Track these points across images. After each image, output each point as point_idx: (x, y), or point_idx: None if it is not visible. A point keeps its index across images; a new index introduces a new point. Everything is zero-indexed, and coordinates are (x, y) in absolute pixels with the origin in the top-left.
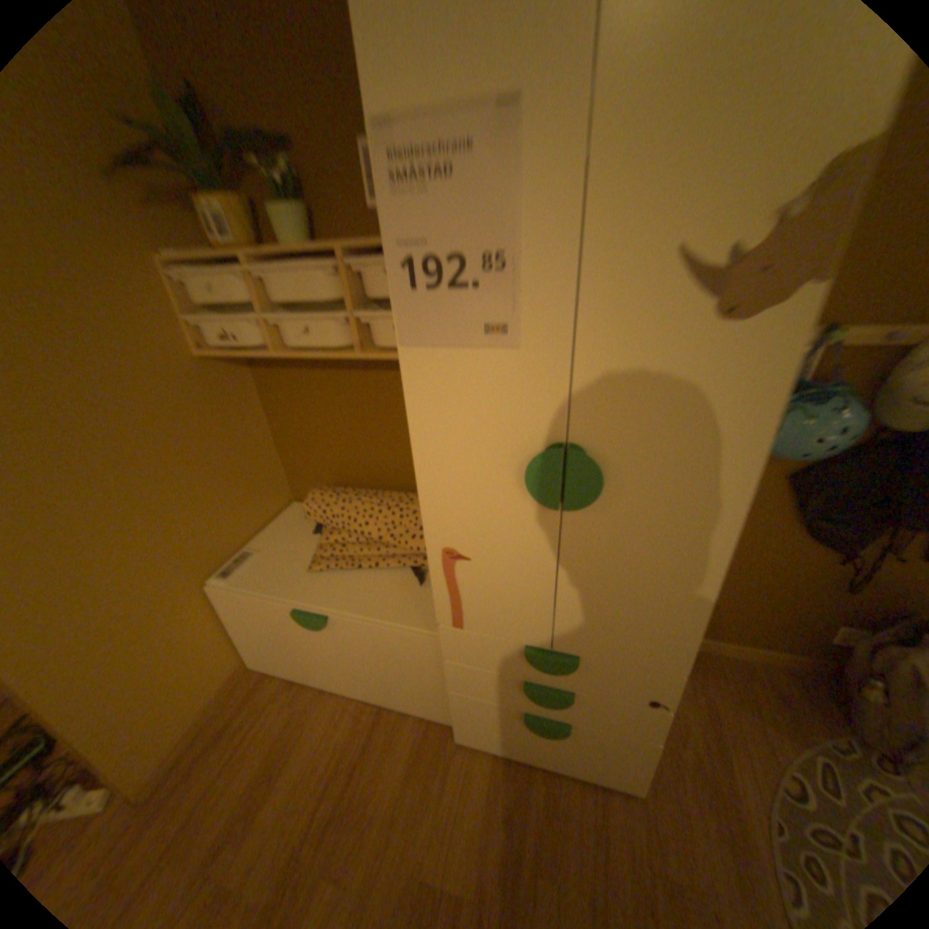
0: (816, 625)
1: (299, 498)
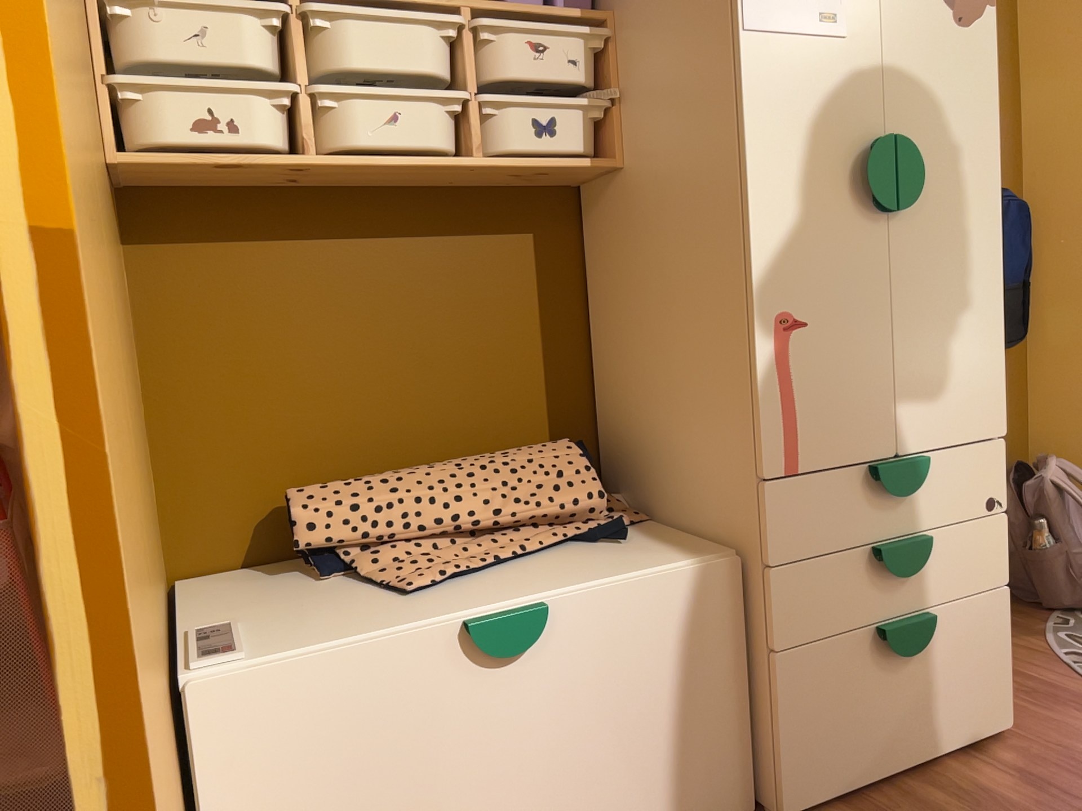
0: None
1: (190, 573)
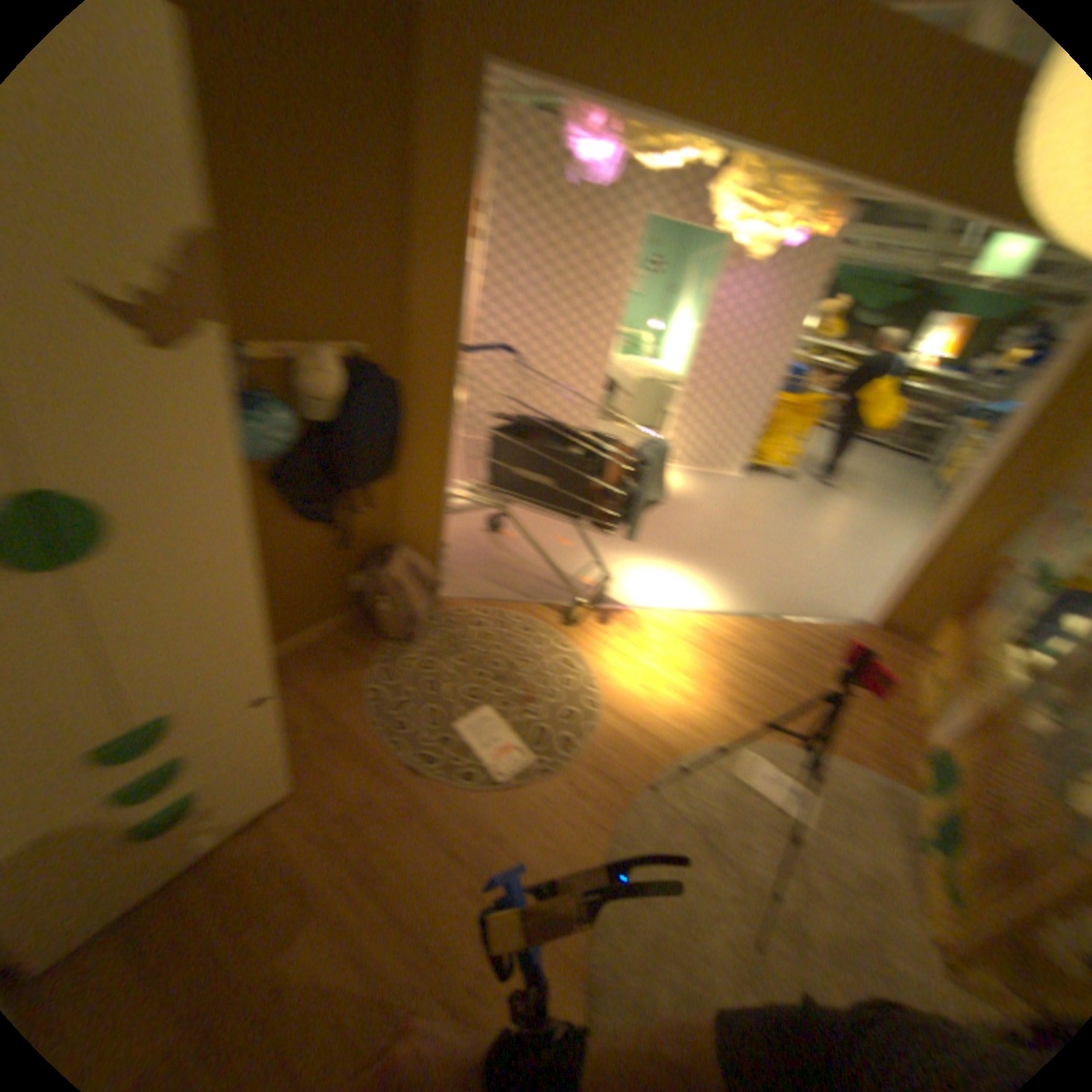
0: (342, 586)
1: None
